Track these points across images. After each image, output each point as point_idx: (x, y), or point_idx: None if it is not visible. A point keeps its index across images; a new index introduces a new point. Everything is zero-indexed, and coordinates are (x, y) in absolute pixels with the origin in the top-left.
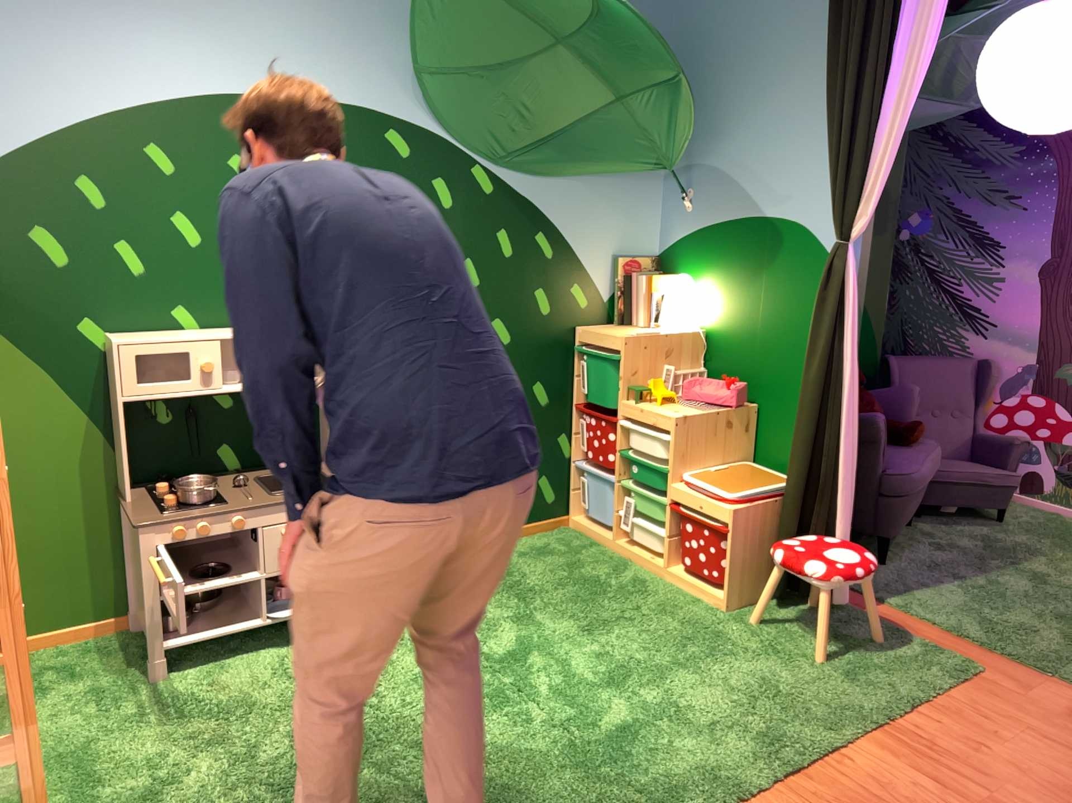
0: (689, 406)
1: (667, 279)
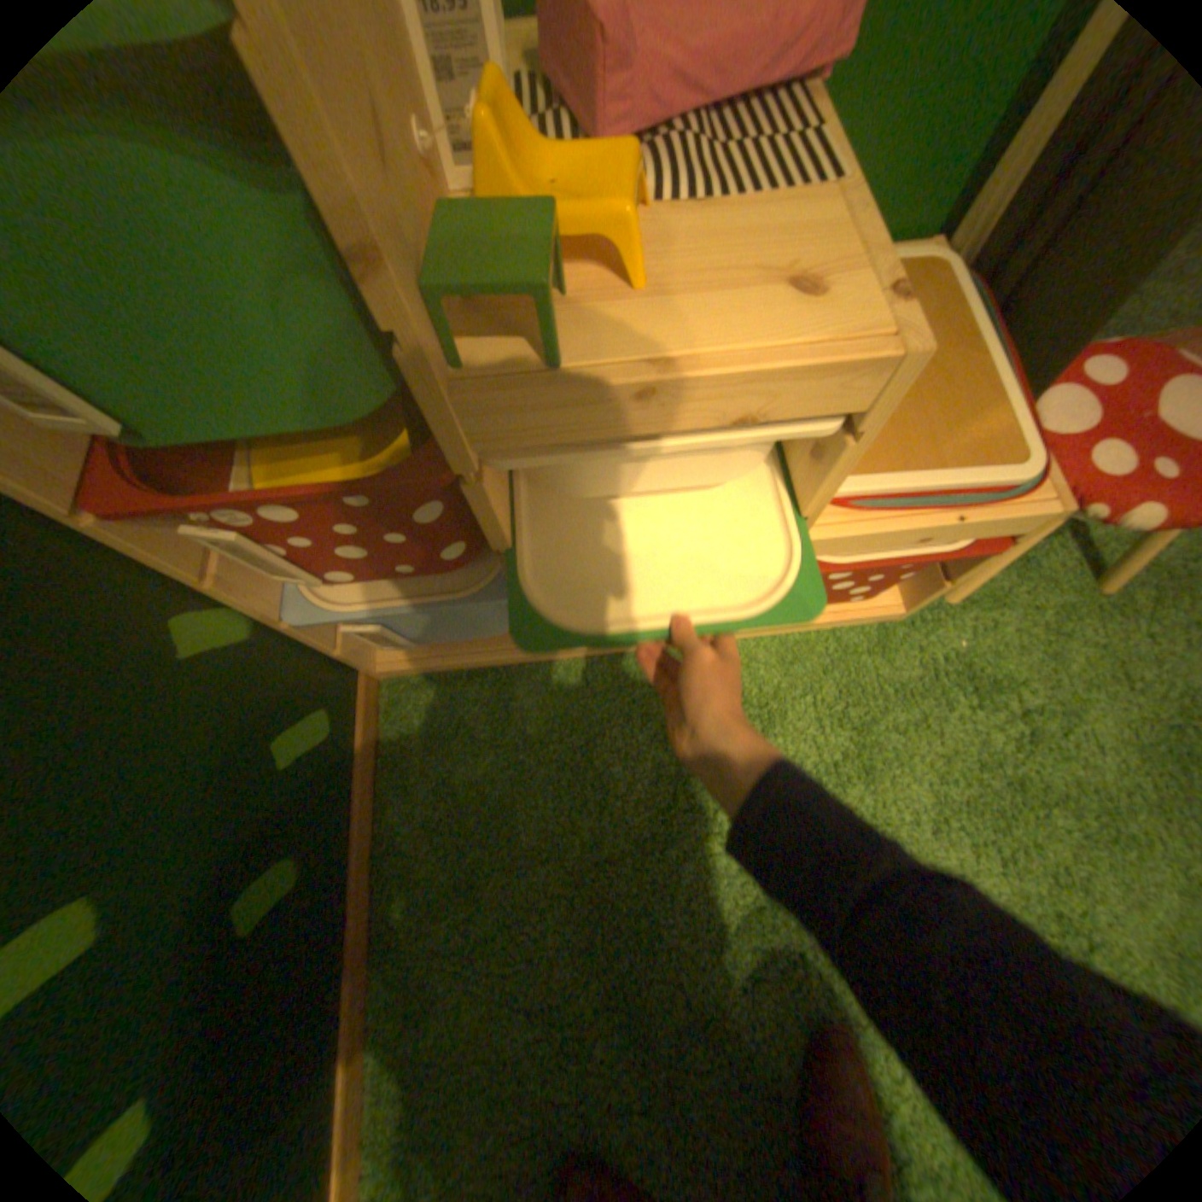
0: (717, 183)
1: None
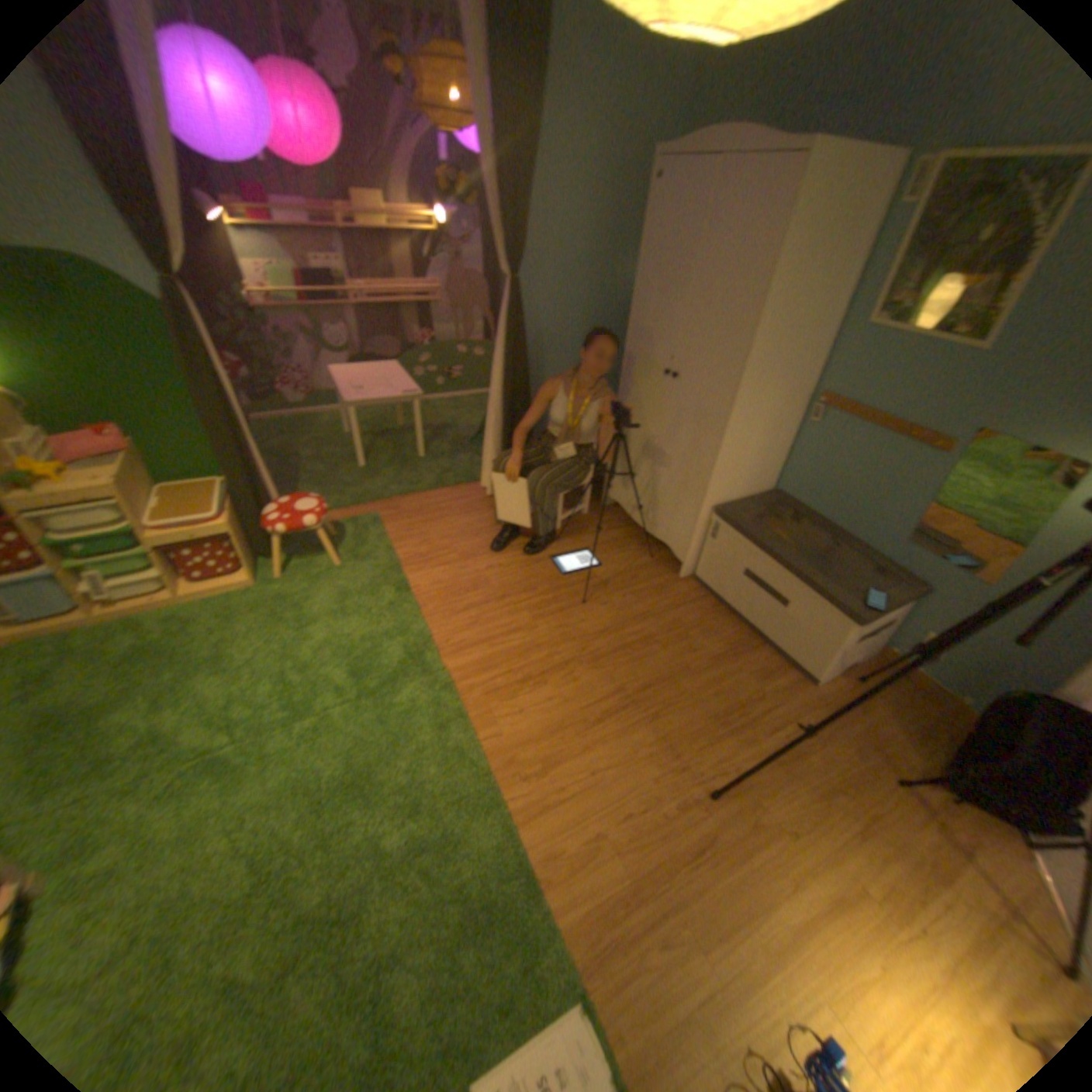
0: (88, 468)
1: None
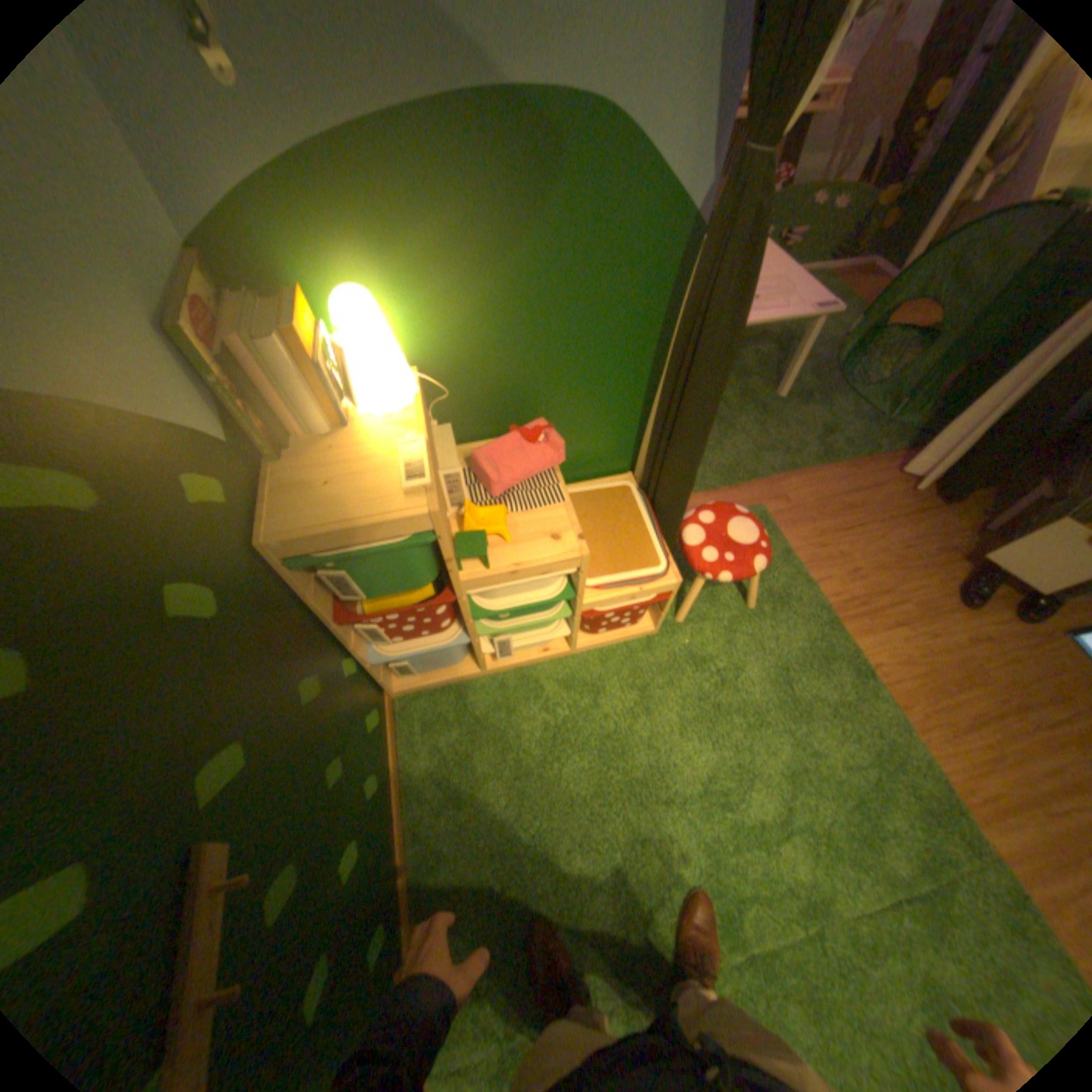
0: (528, 506)
1: (301, 310)
